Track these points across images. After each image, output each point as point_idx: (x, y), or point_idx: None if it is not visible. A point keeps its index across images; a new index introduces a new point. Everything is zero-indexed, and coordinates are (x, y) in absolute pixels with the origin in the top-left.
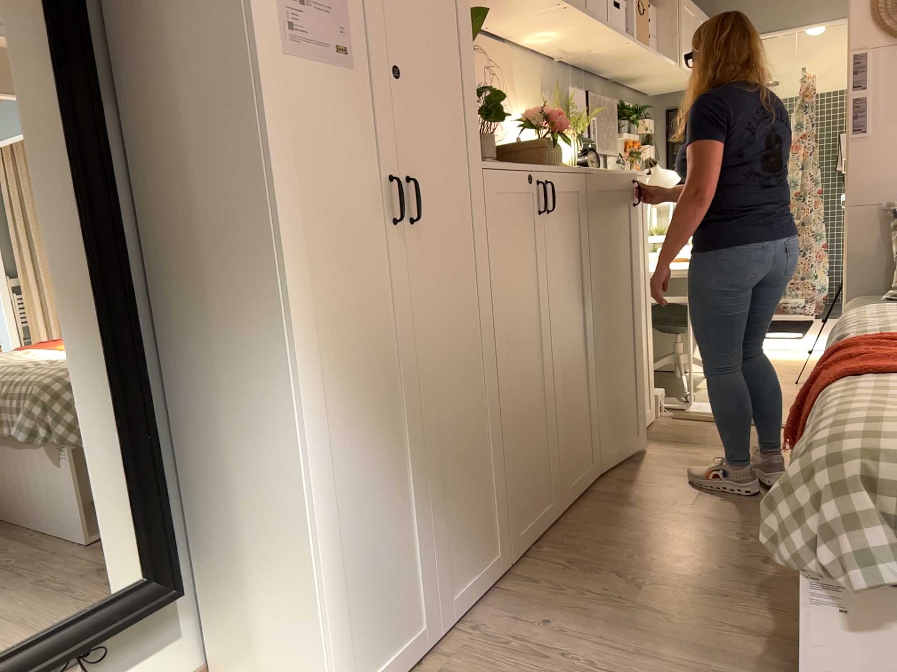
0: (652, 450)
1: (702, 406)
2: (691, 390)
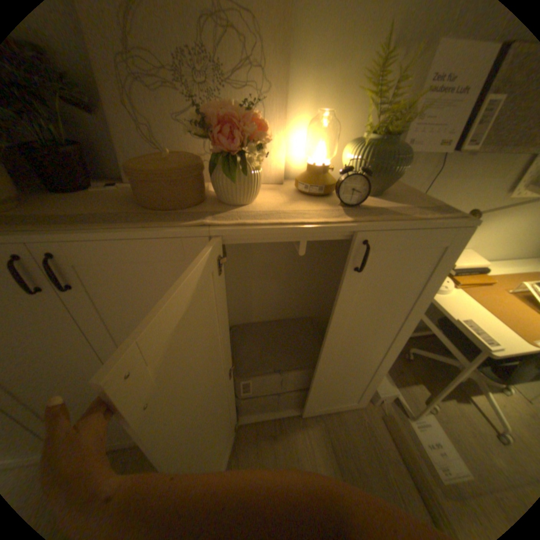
0: (305, 437)
1: (431, 426)
2: (421, 415)
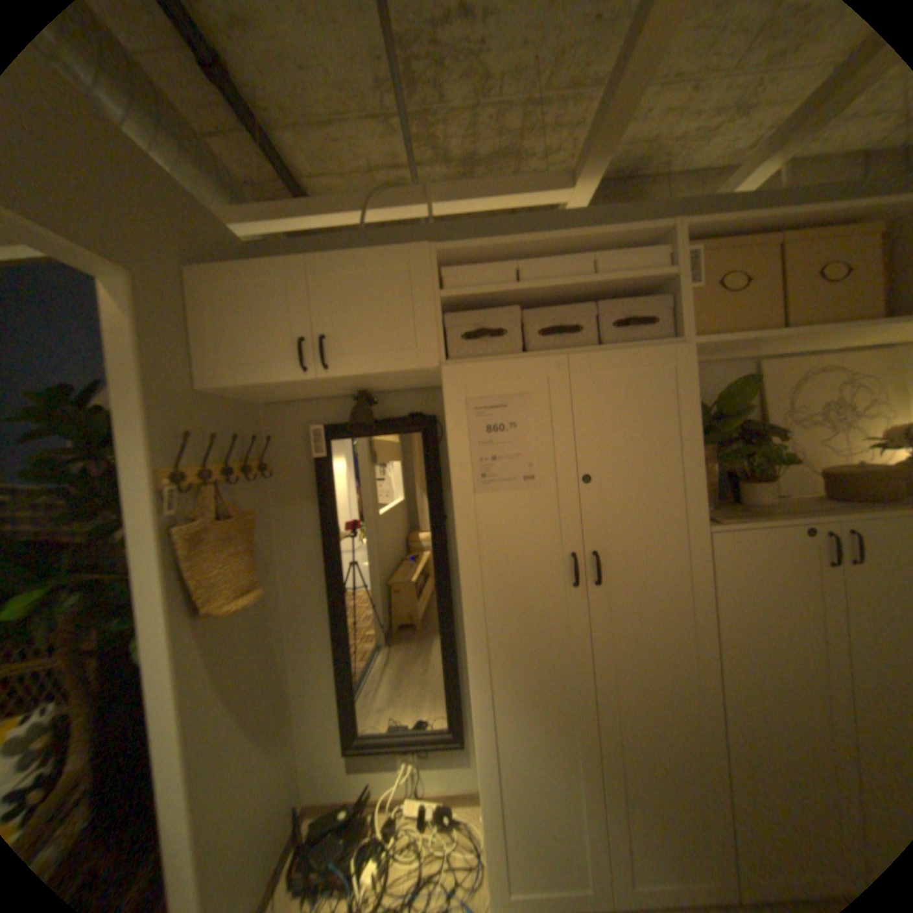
0: None
1: None
2: None
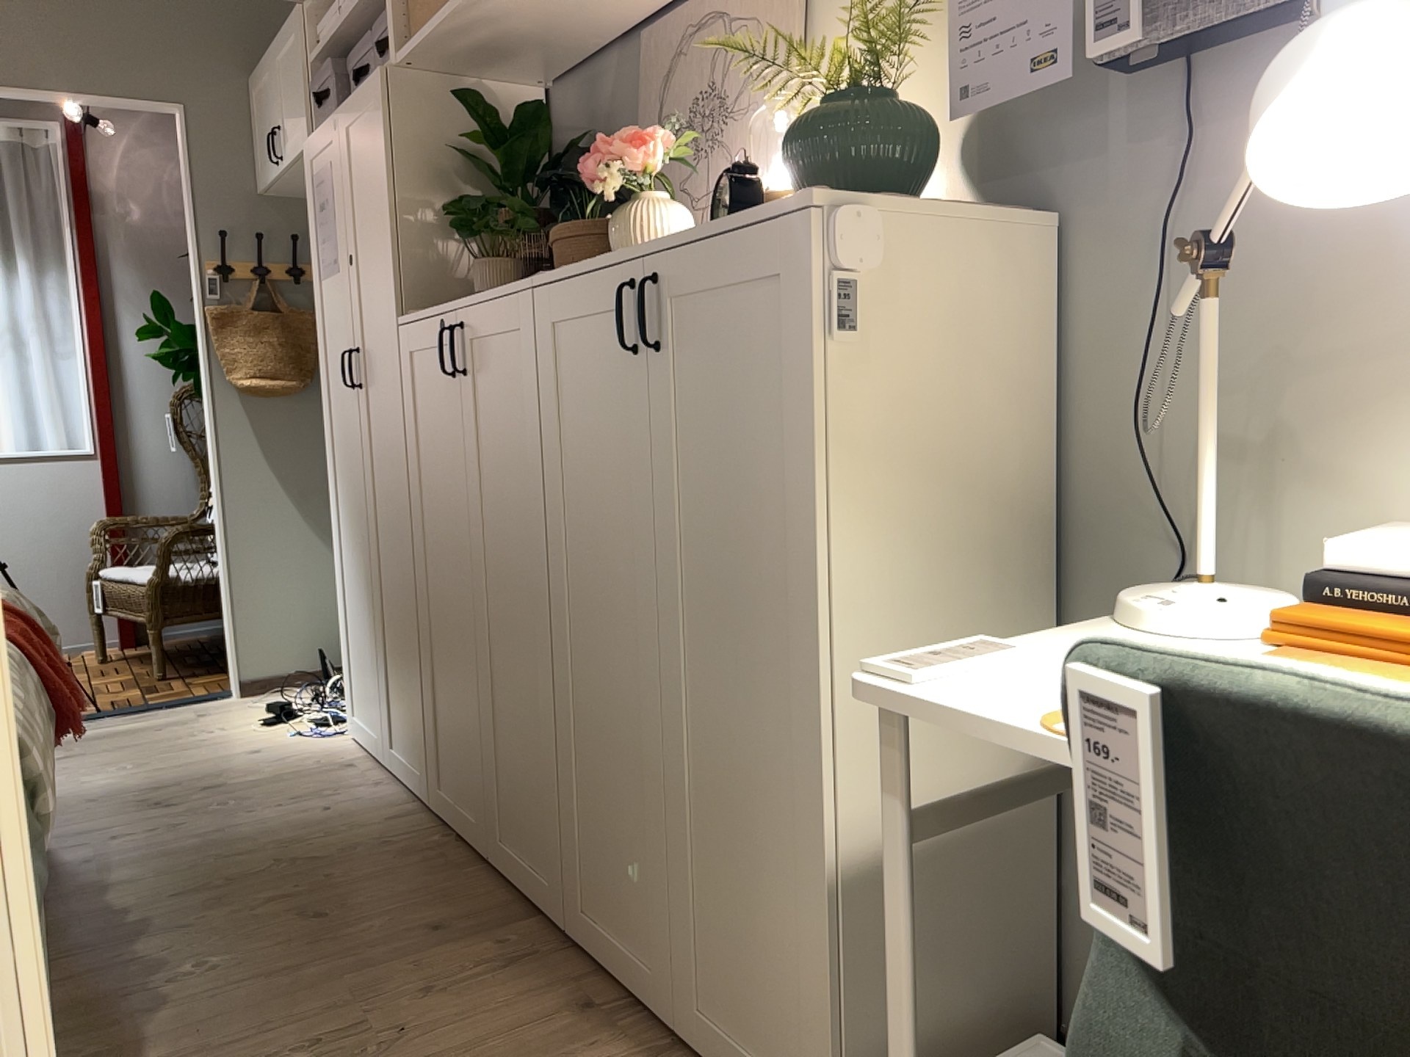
0: None
1: None
2: None
